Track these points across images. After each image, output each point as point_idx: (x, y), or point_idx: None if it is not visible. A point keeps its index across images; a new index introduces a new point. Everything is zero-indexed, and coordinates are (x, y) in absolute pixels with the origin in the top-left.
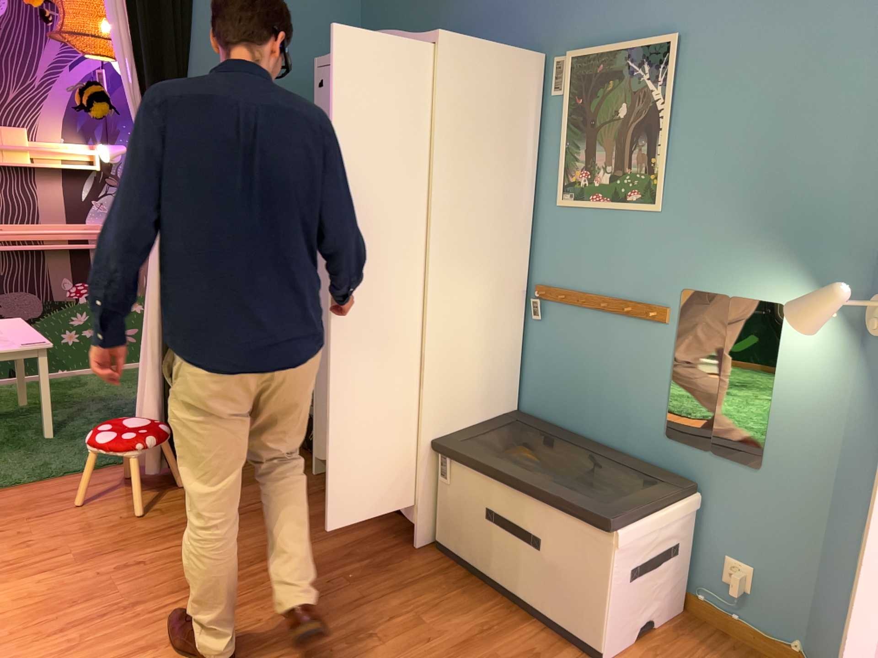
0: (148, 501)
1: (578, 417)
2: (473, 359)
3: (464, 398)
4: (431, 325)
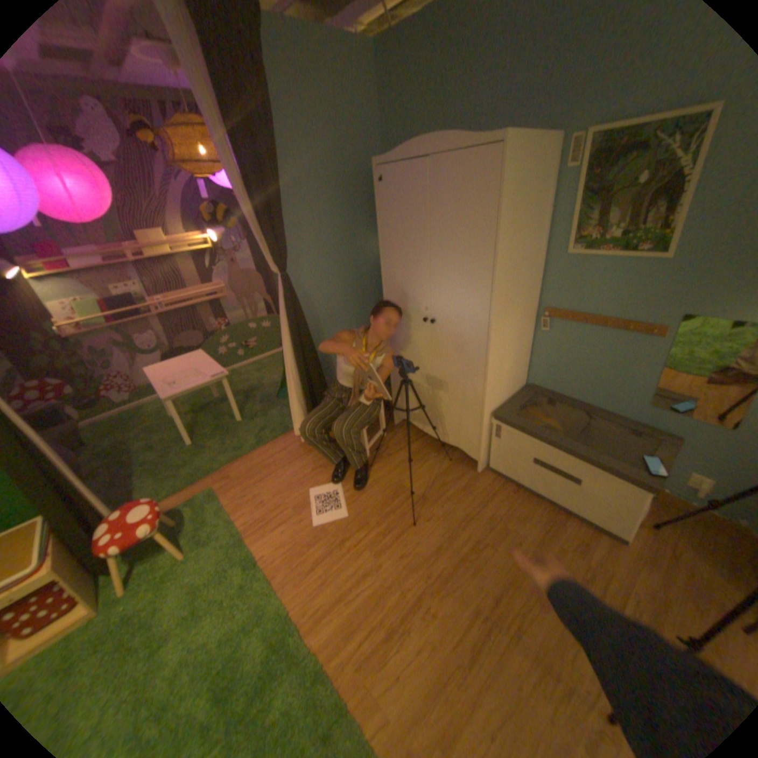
0: (313, 460)
1: (574, 390)
2: (509, 365)
3: (503, 389)
4: (491, 355)
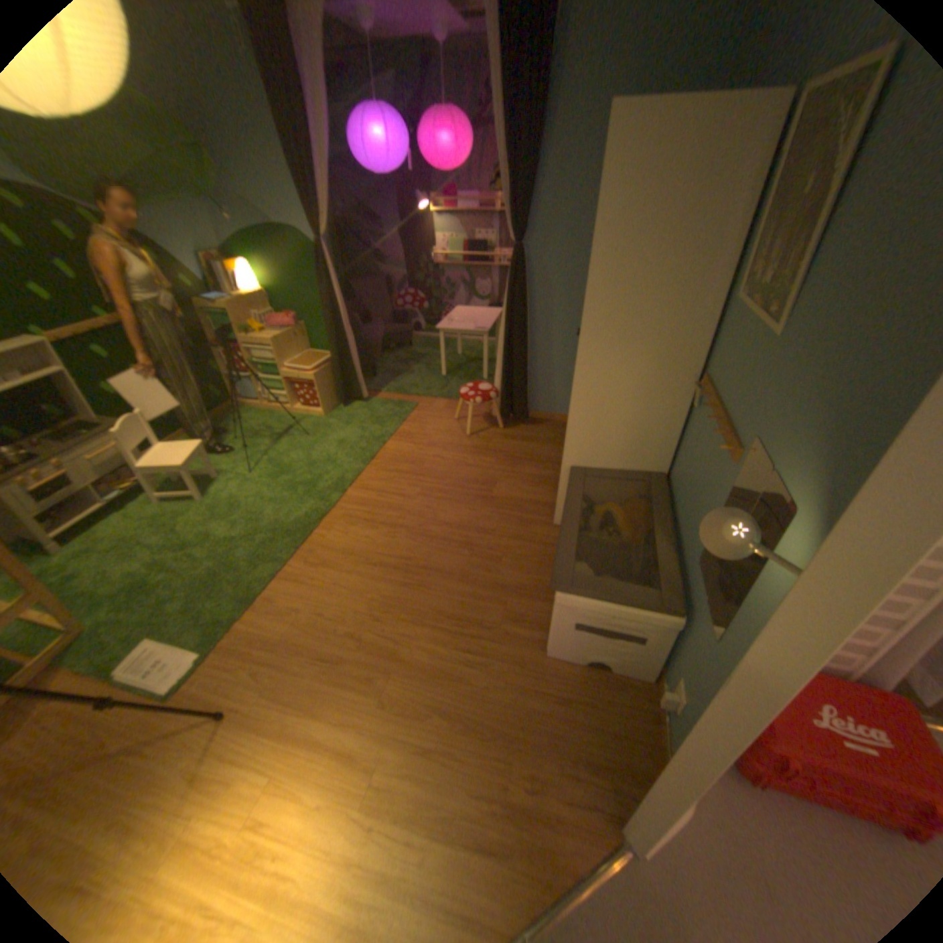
0: (481, 431)
1: (683, 504)
2: (620, 422)
3: (607, 448)
4: (577, 387)
